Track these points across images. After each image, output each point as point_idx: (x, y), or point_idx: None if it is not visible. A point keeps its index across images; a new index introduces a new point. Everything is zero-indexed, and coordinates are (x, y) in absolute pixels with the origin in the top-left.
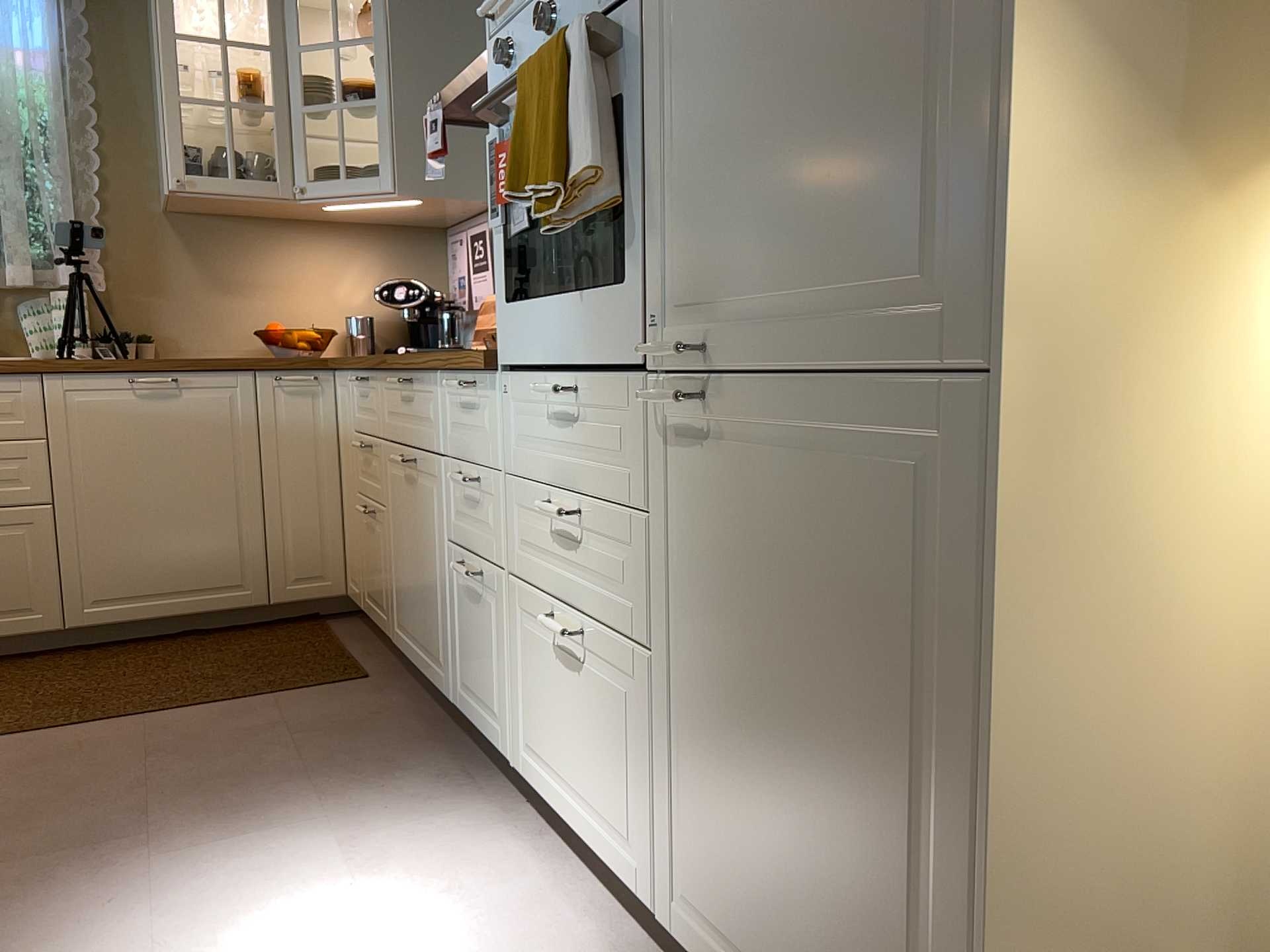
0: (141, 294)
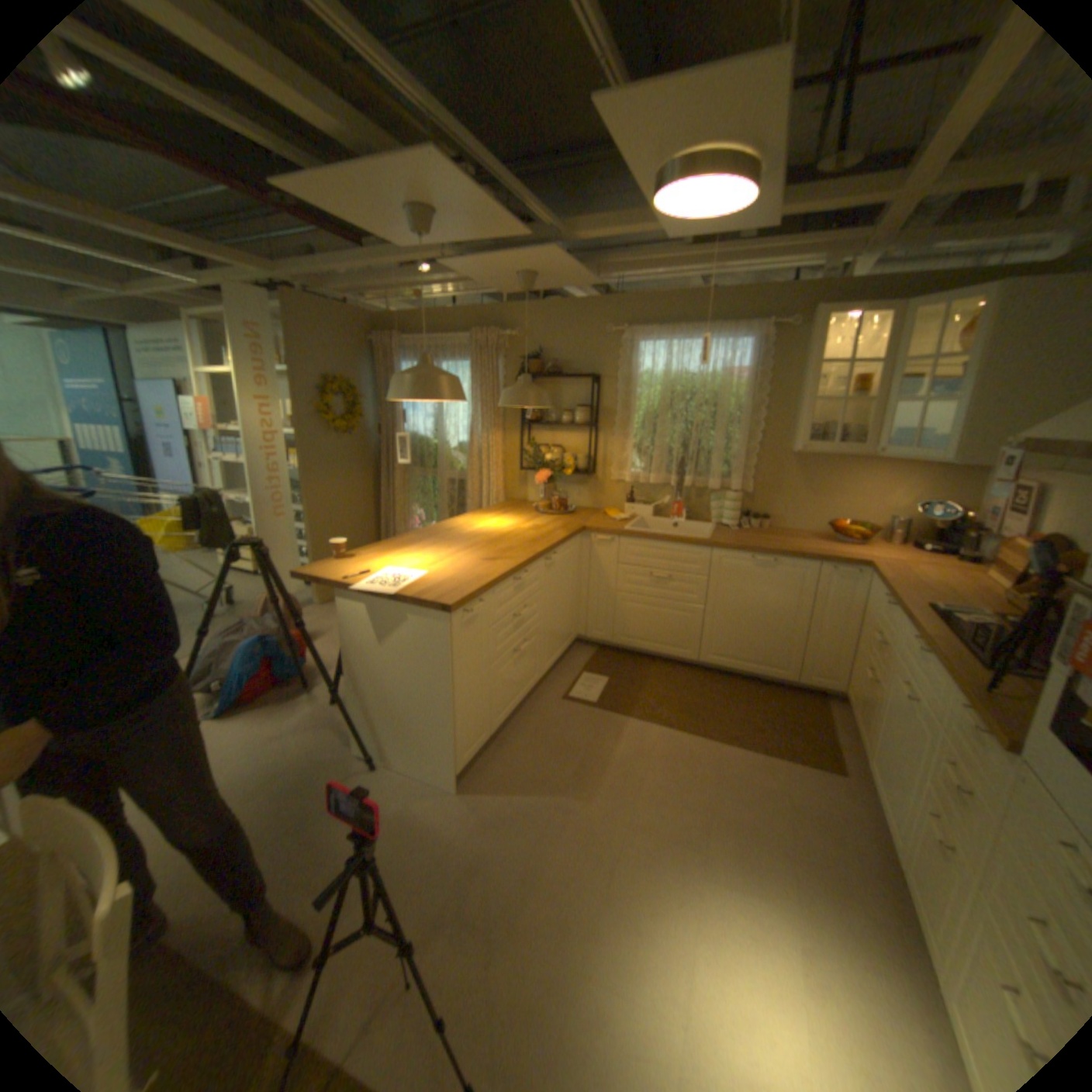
0: (768, 493)
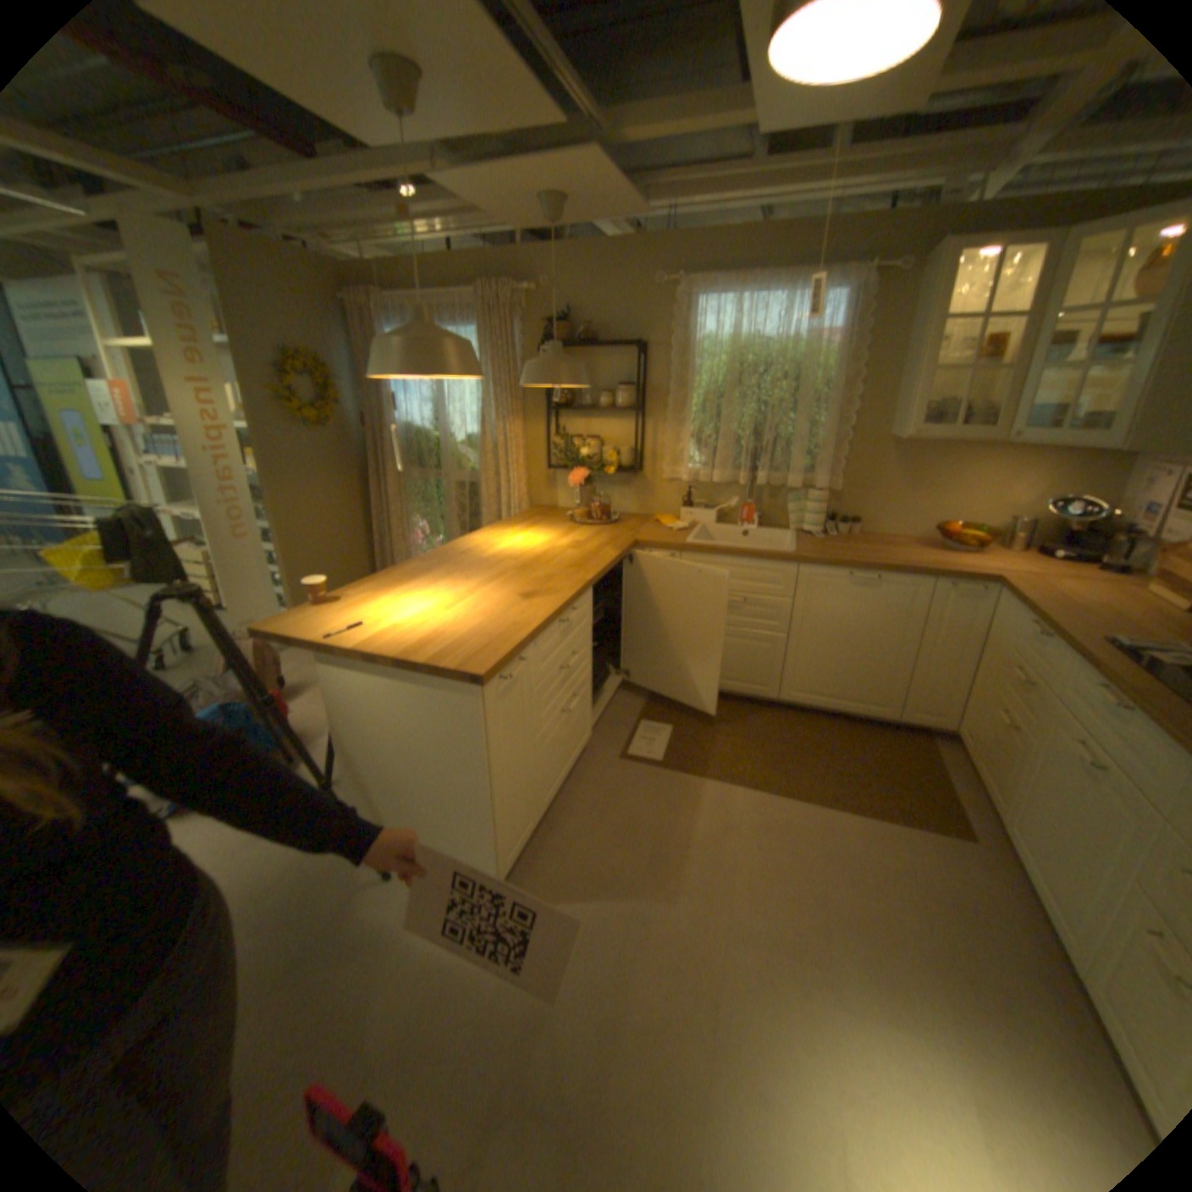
0: (860, 490)
